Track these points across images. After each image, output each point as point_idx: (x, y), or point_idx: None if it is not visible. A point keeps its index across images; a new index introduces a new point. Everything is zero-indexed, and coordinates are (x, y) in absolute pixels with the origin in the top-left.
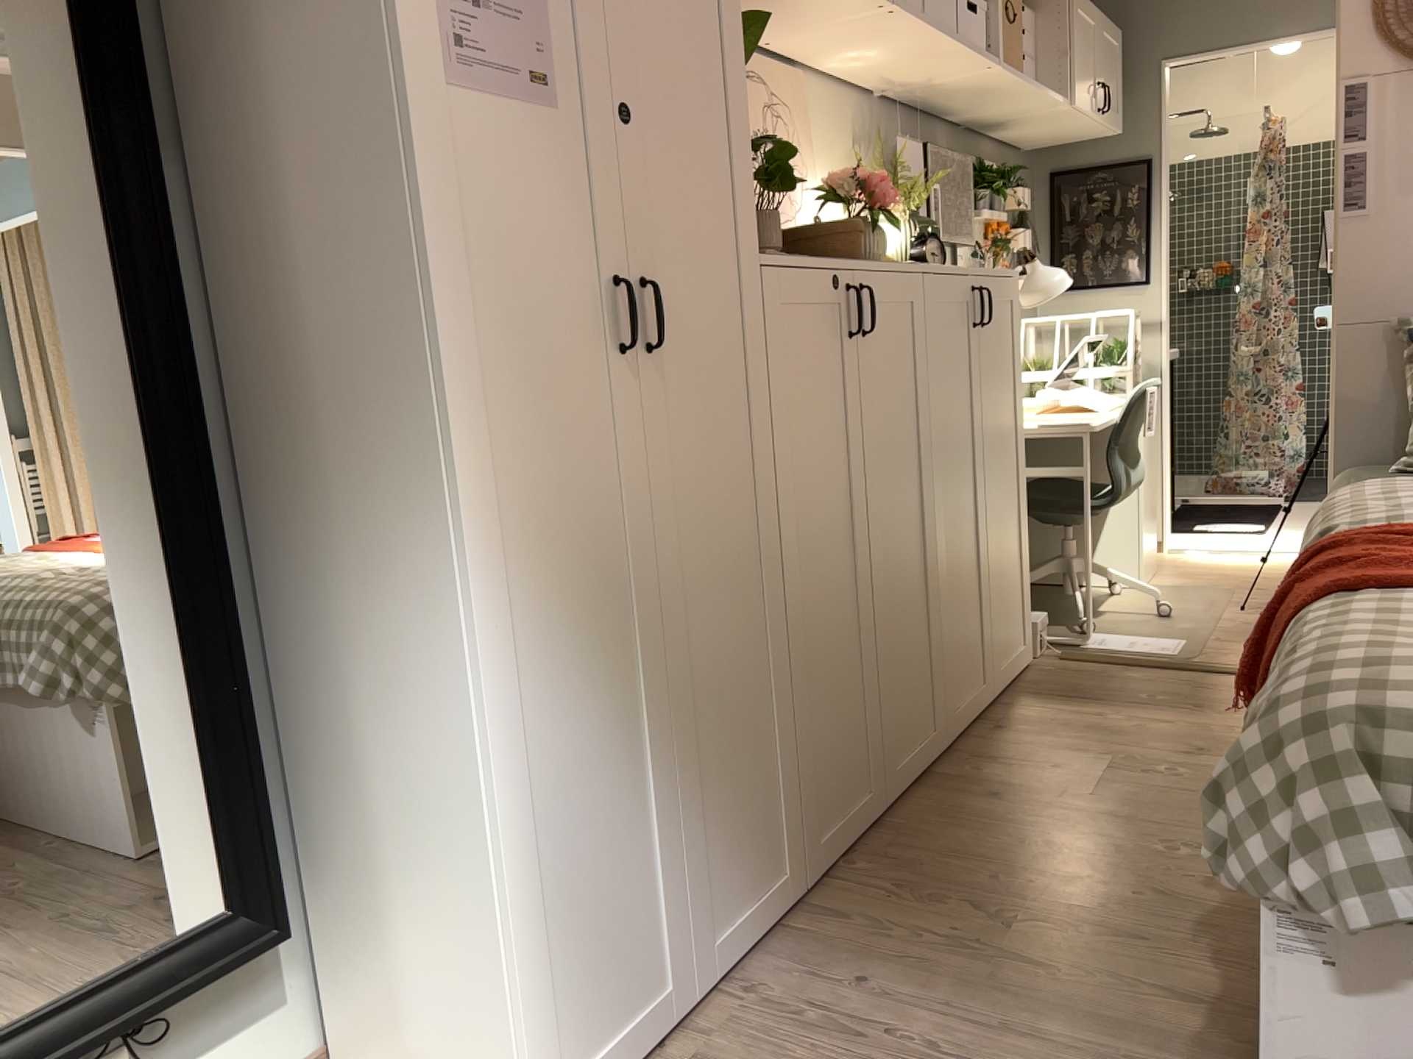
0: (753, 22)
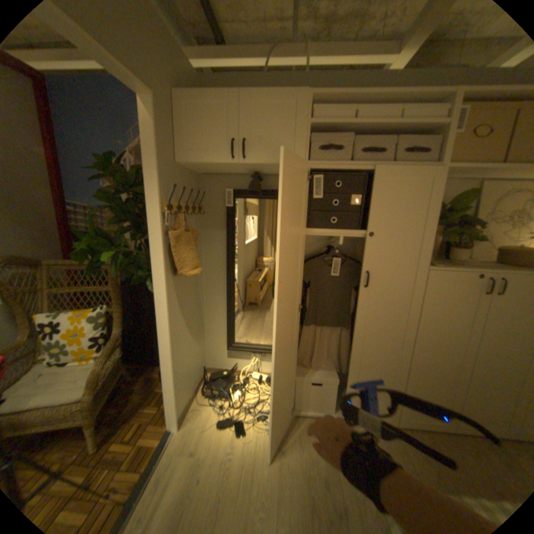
0: (475, 193)
